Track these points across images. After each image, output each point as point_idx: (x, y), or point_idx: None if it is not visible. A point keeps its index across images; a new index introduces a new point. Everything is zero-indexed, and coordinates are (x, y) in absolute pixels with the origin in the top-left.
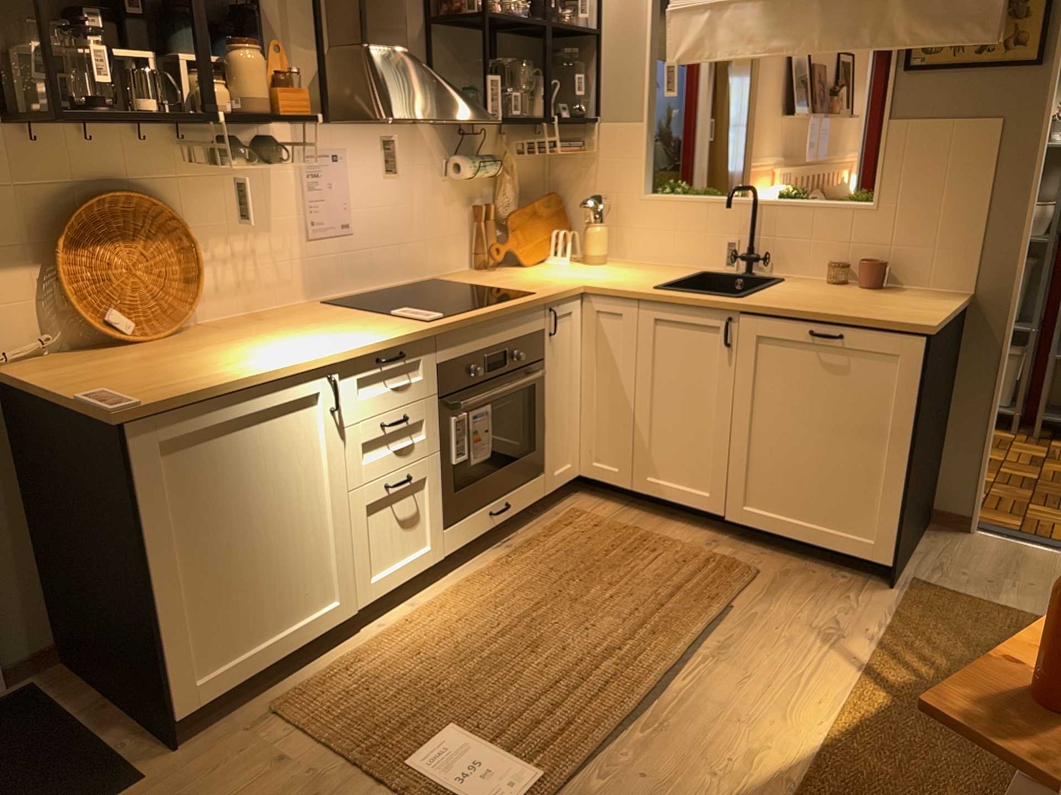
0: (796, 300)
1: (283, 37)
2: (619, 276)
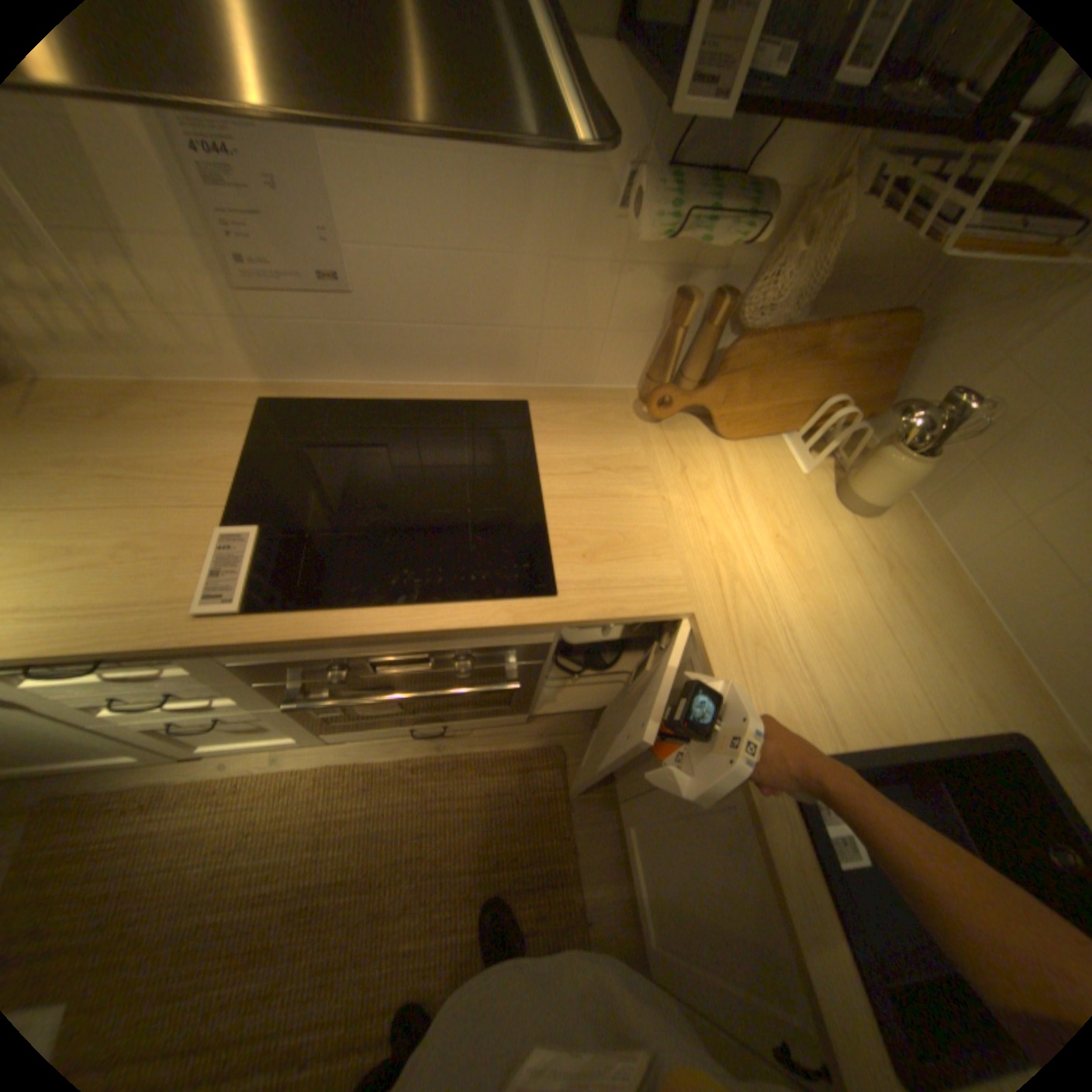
0: None
1: None
2: (817, 611)
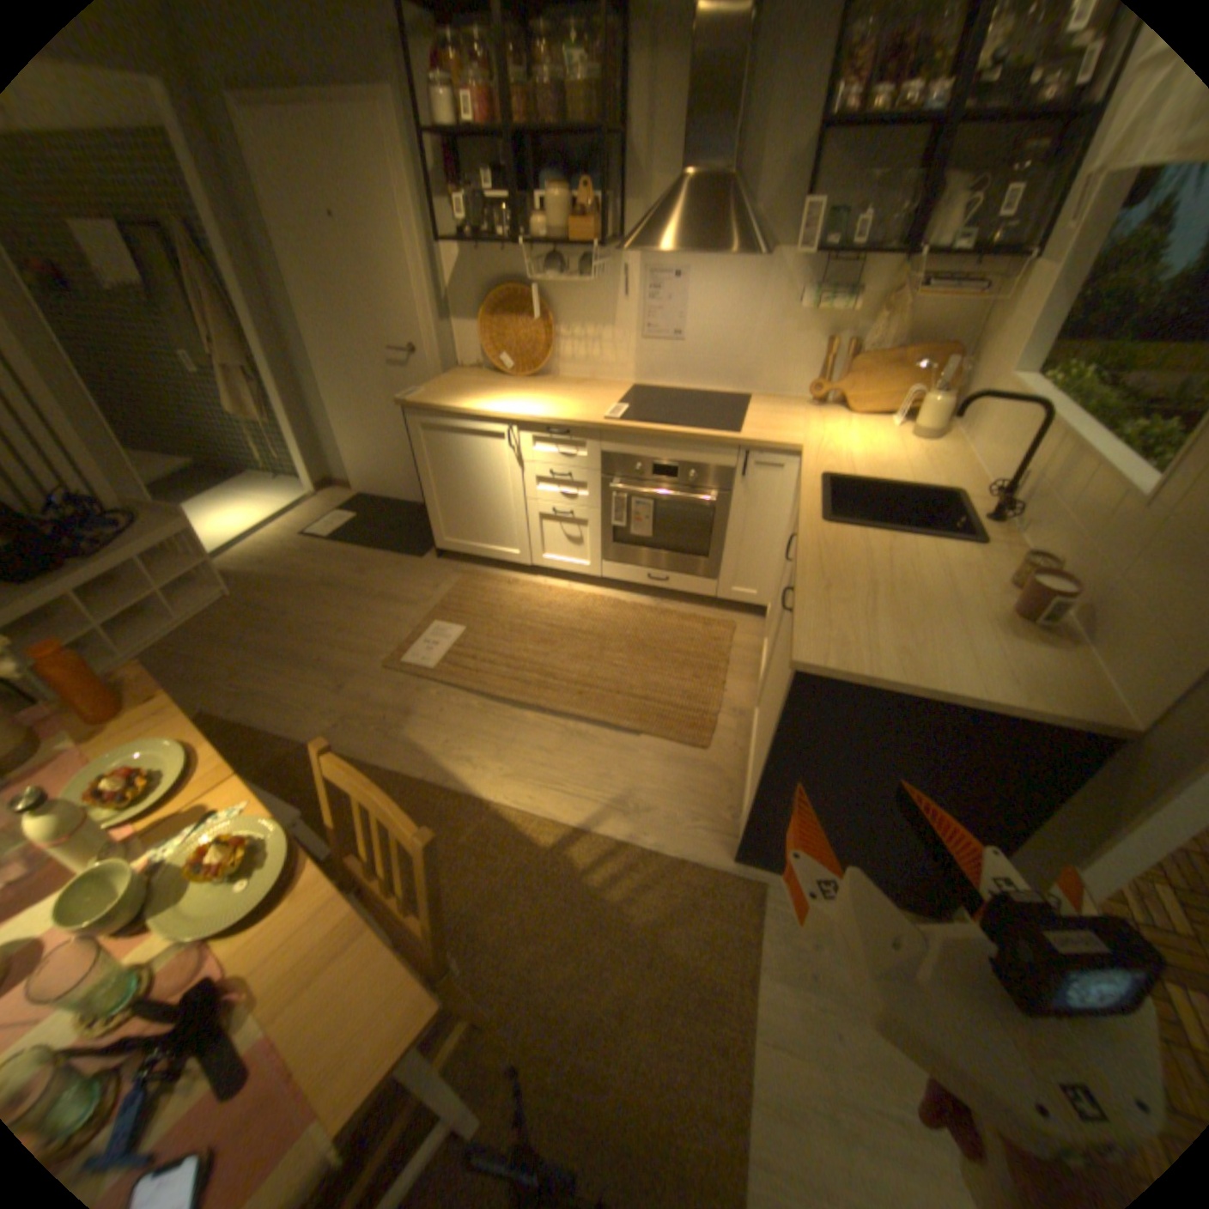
0: (855, 556)
1: (645, 165)
2: (868, 454)
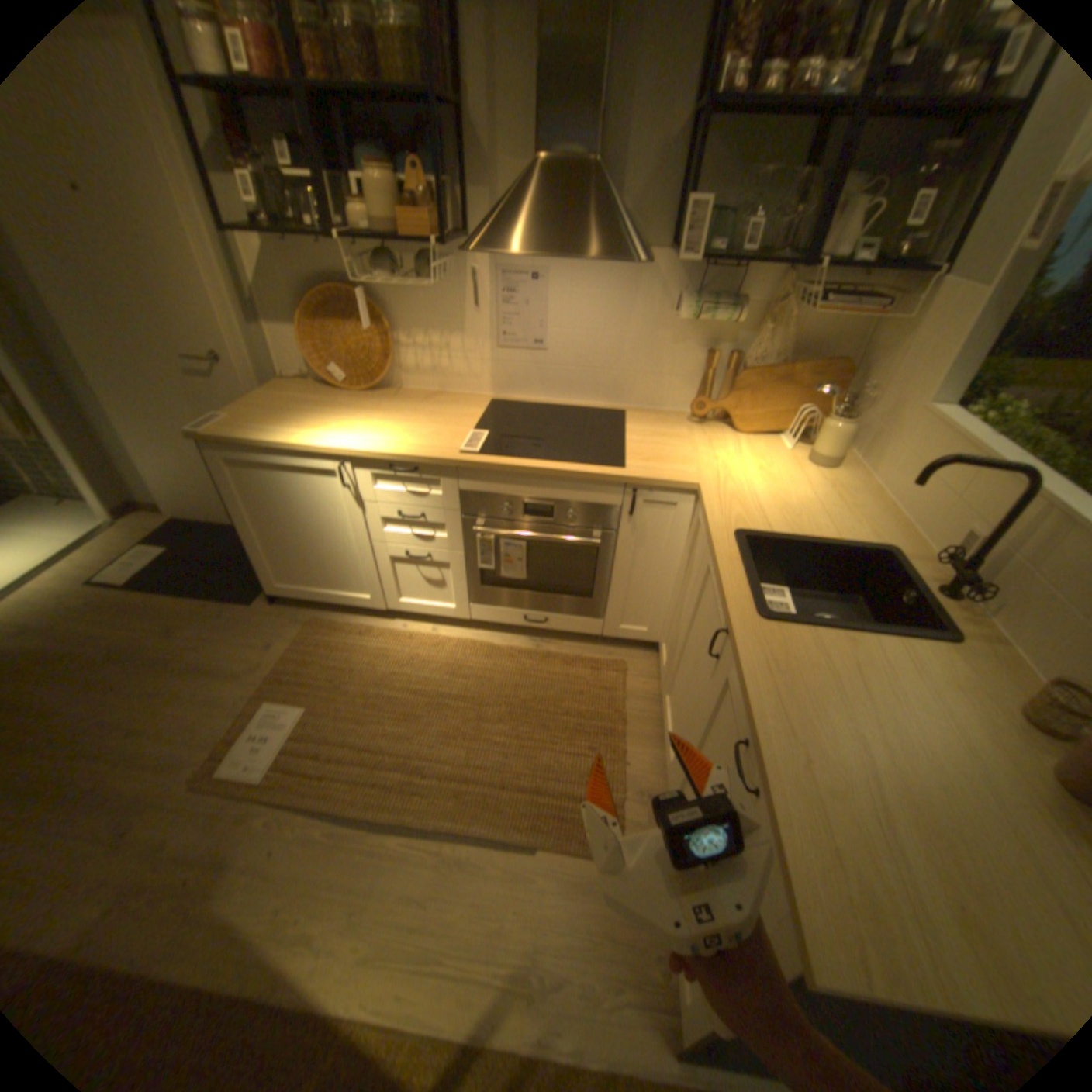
0: (821, 683)
1: (489, 144)
2: (775, 493)
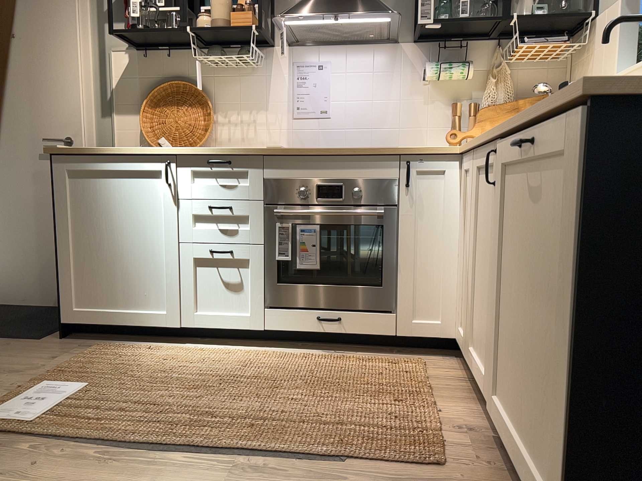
0: None
1: None
2: None
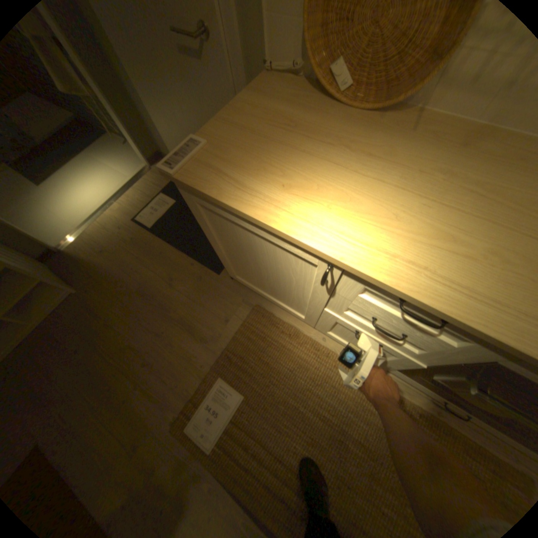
0: None
1: None
2: None
